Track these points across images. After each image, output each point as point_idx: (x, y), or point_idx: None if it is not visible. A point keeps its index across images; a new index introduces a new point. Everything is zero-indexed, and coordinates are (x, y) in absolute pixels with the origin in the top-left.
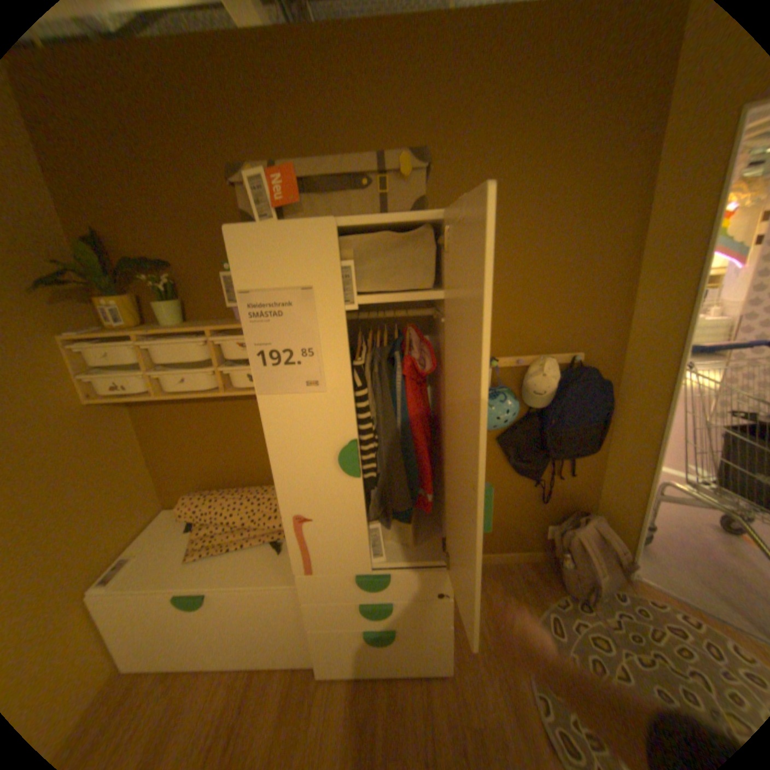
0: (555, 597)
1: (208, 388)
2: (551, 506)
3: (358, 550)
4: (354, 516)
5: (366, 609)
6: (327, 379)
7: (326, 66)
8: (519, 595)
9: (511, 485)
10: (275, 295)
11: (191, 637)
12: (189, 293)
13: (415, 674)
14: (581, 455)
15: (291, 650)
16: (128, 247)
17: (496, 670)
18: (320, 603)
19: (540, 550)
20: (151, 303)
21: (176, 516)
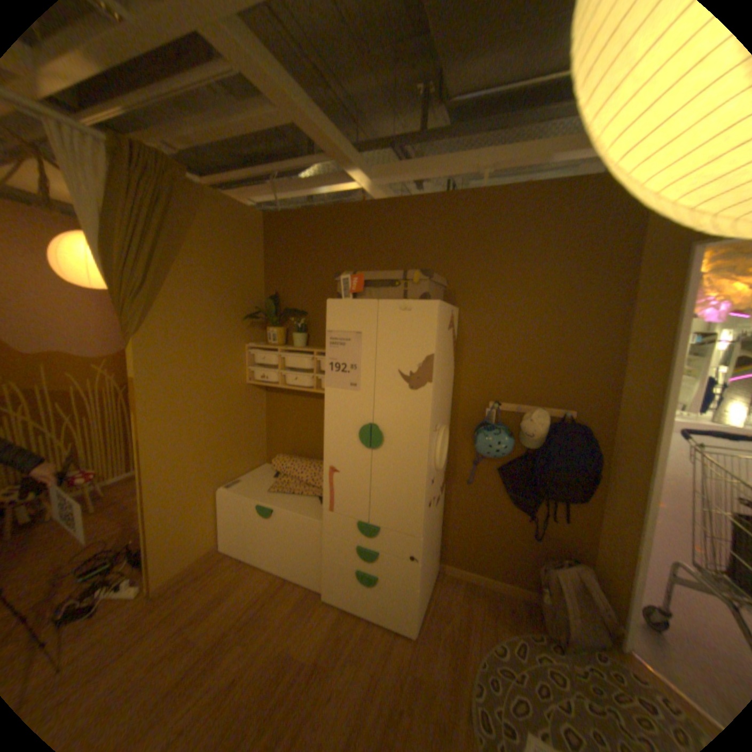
0: (533, 632)
1: (308, 386)
2: (547, 548)
3: (362, 502)
4: (363, 476)
5: (360, 550)
6: (360, 384)
7: (408, 217)
8: (499, 617)
9: (509, 516)
10: (343, 335)
11: (259, 539)
12: (313, 331)
13: (388, 626)
14: (570, 501)
15: (311, 573)
16: (290, 303)
17: (452, 654)
18: (334, 537)
19: (535, 590)
20: (292, 334)
21: (272, 466)
